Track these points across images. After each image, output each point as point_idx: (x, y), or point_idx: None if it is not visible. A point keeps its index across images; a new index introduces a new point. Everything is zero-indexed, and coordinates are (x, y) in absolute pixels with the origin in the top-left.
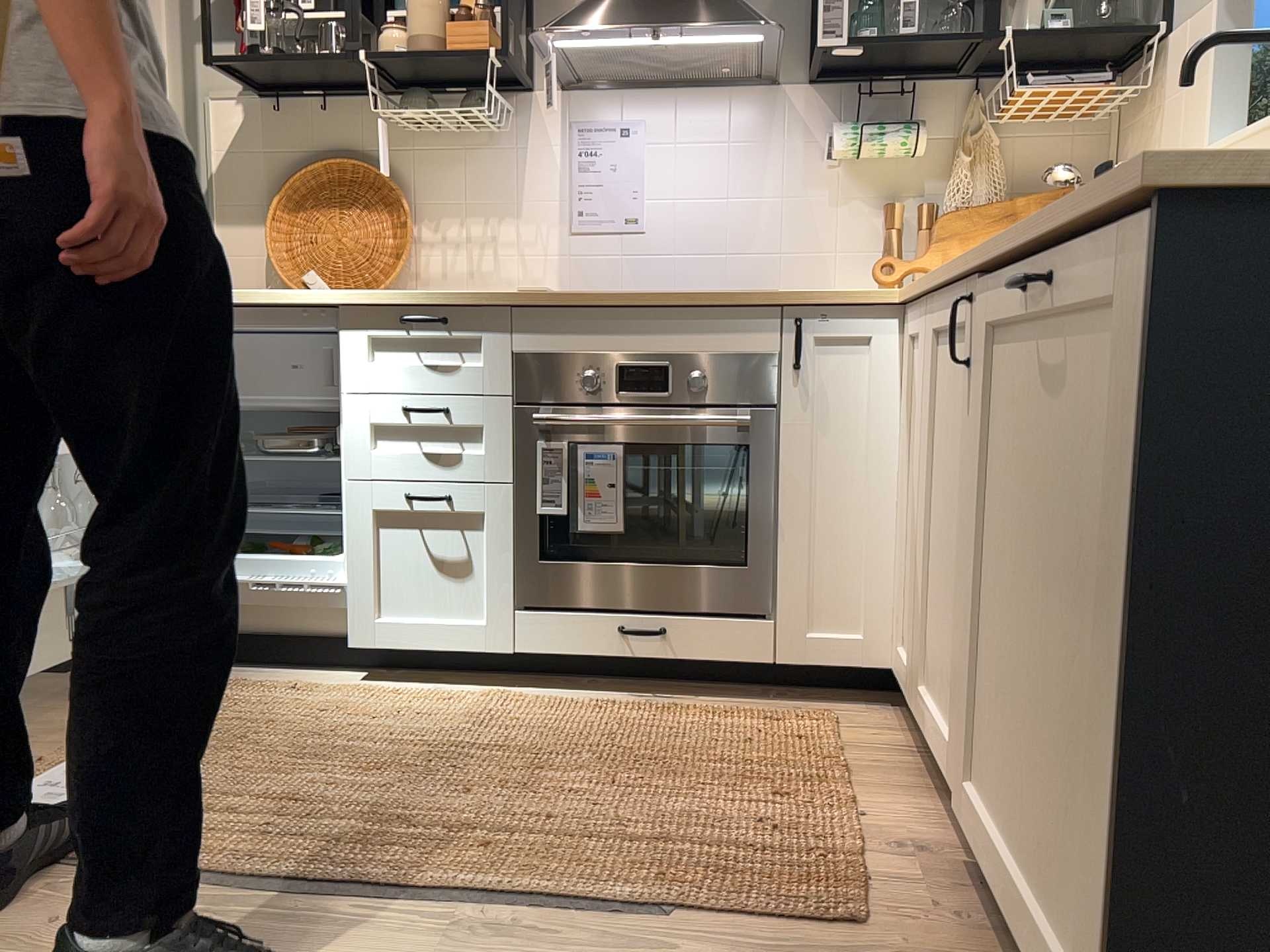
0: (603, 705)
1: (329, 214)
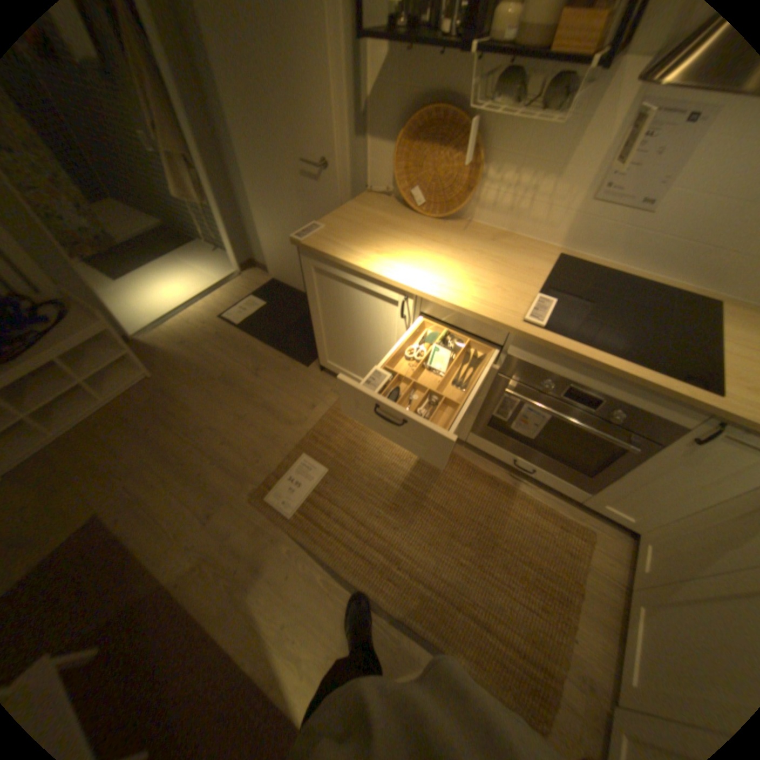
0: (495, 476)
1: (433, 147)
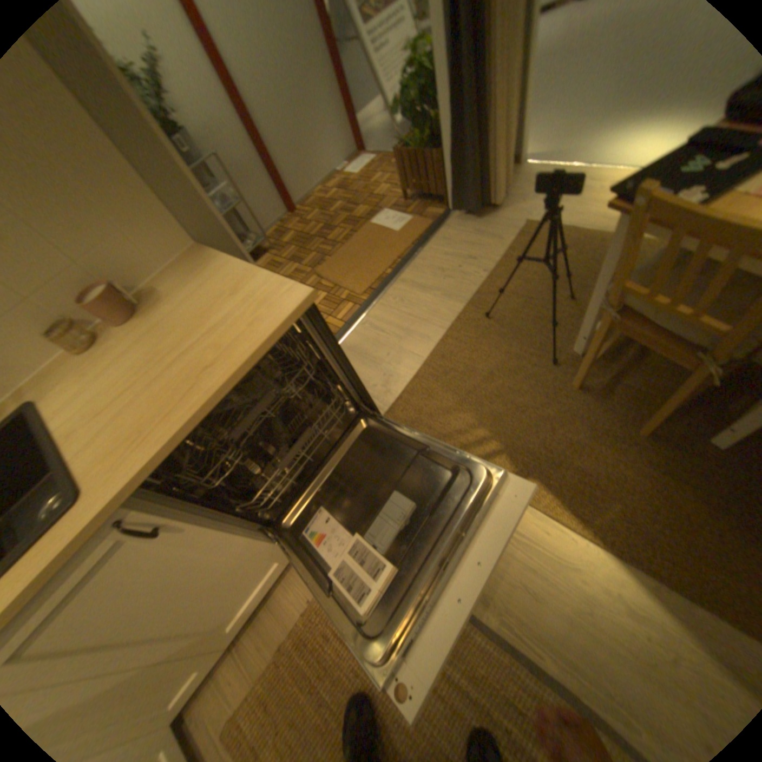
0: None
1: None
